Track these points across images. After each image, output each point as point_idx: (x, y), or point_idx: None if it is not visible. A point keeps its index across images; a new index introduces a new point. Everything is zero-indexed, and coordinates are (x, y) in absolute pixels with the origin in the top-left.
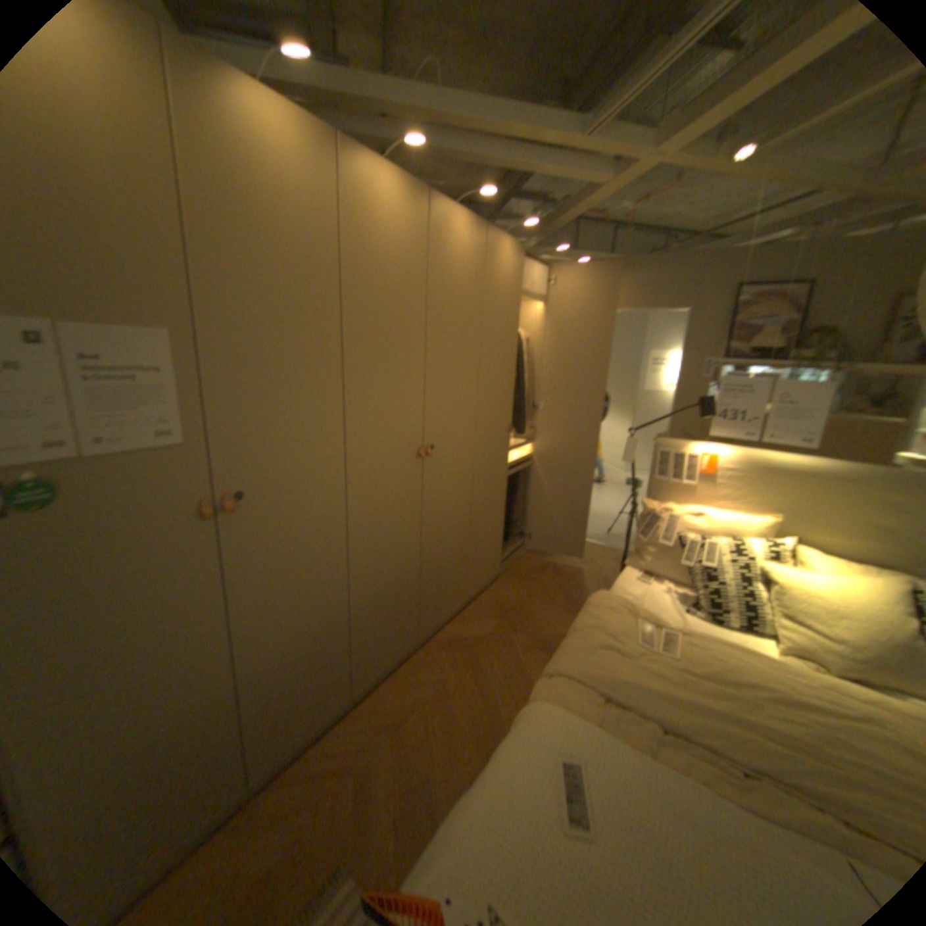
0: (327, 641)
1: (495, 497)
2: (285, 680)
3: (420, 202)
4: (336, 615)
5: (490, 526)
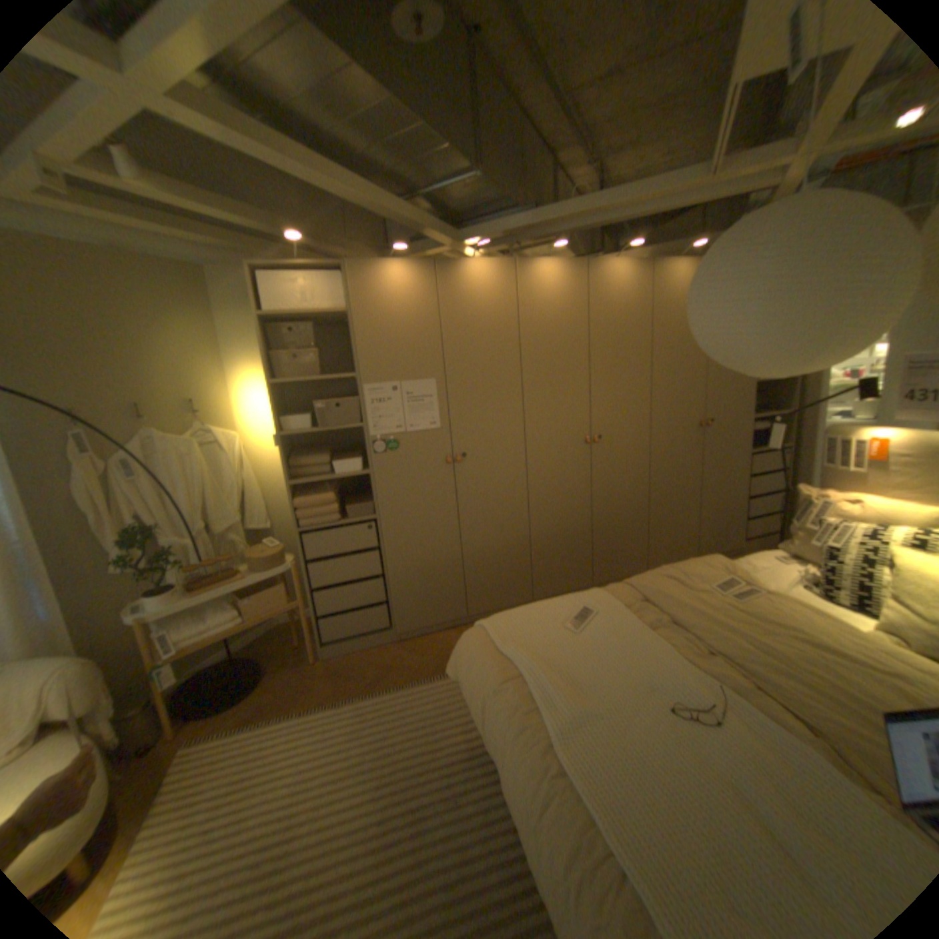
0: (513, 553)
1: (683, 486)
2: (486, 566)
3: (583, 268)
4: (519, 538)
5: (677, 512)
